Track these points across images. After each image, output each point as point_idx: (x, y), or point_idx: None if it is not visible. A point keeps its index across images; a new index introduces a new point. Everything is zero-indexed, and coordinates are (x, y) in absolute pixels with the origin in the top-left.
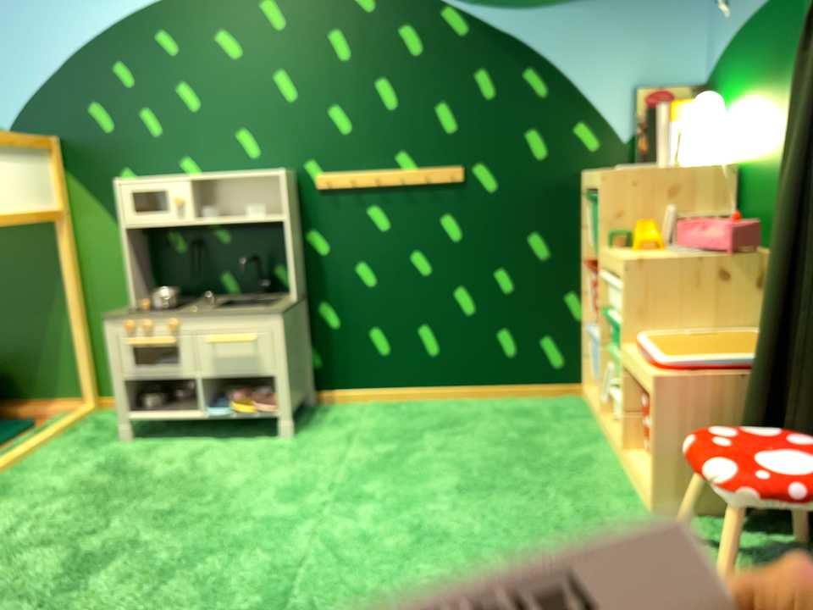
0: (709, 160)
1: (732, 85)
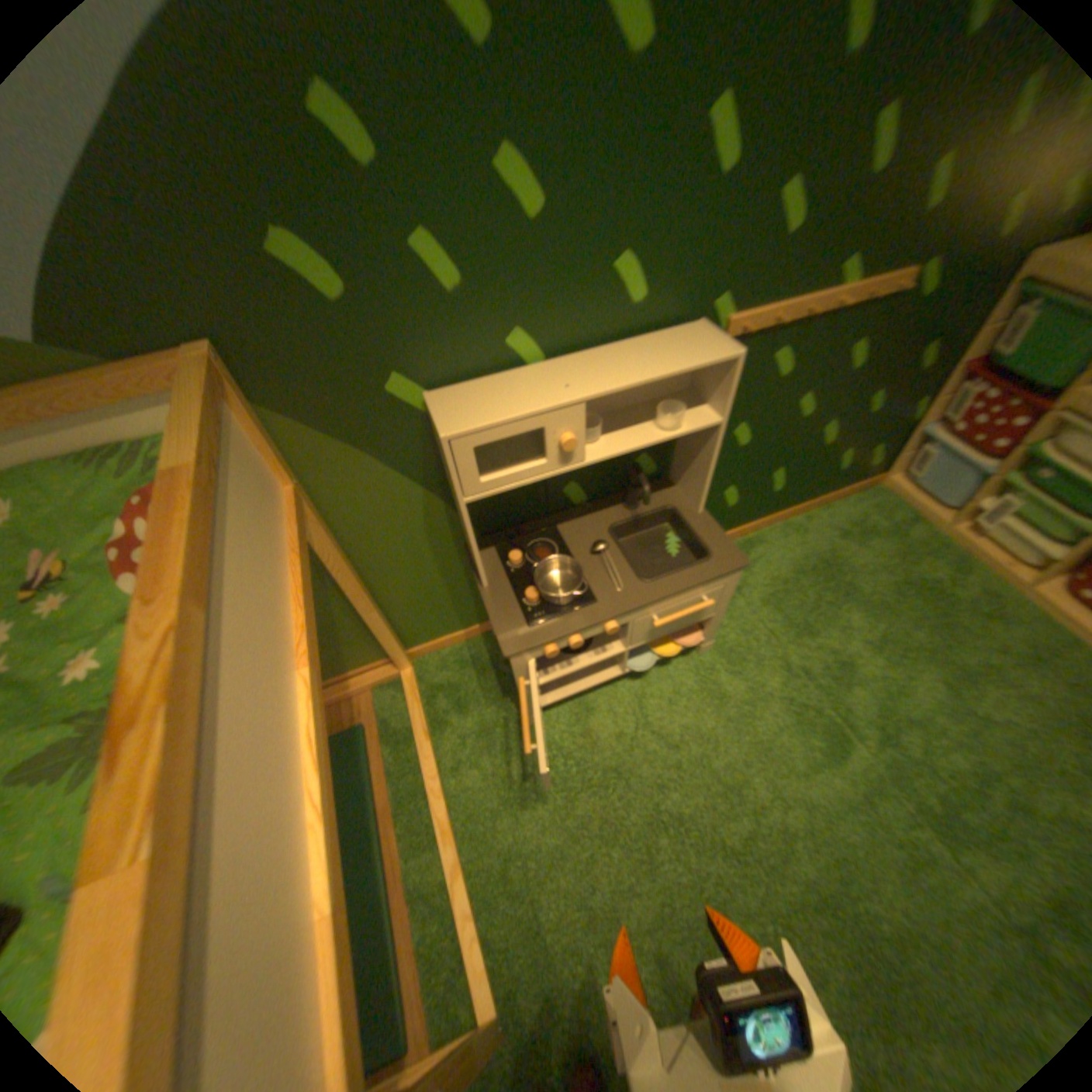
0: None
1: None
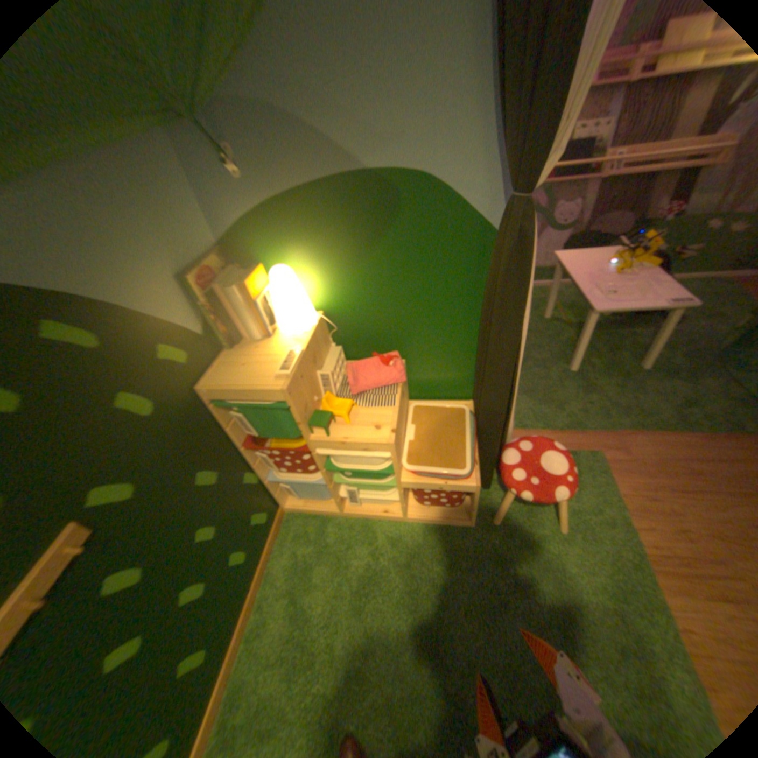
0: (313, 321)
1: (279, 250)
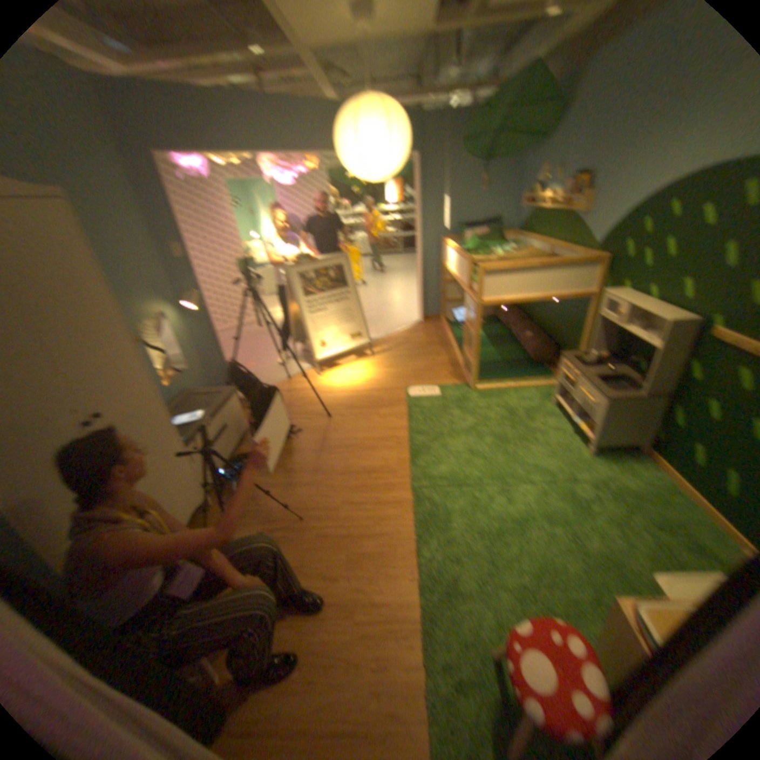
0: None
1: None
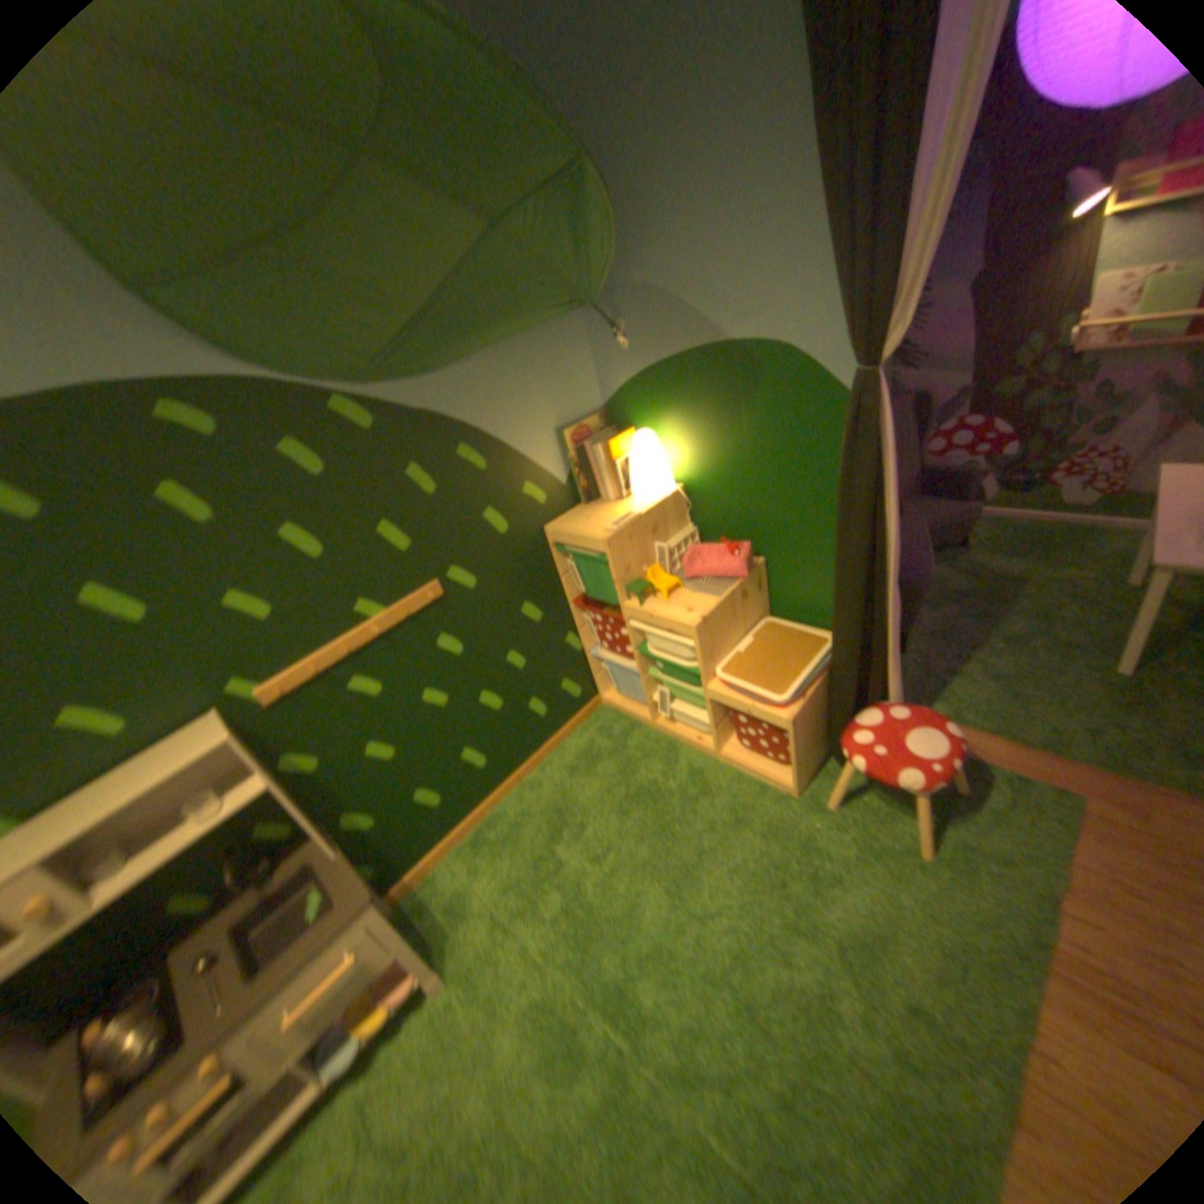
0: (665, 492)
1: (650, 416)
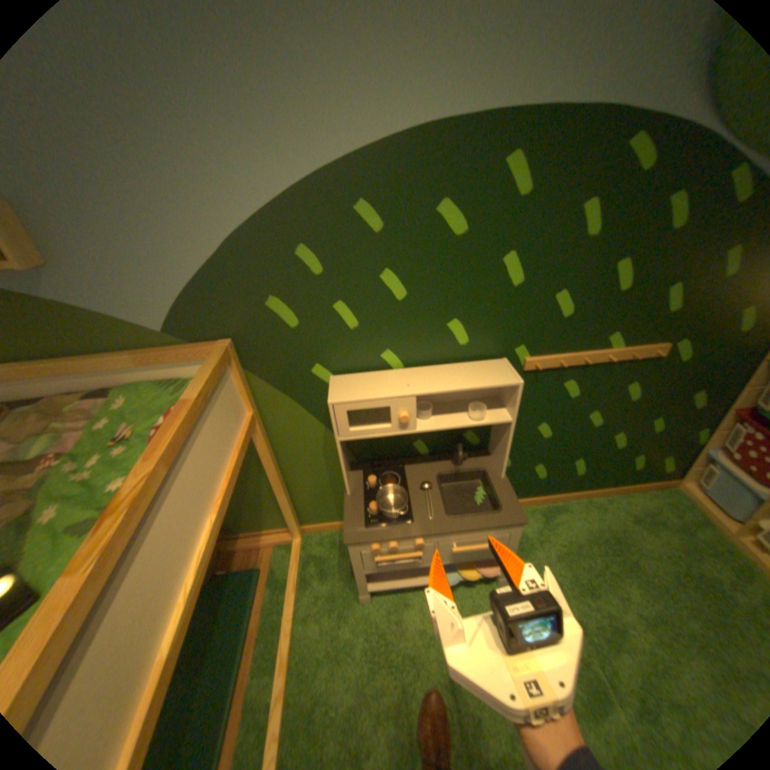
0: None
1: None
